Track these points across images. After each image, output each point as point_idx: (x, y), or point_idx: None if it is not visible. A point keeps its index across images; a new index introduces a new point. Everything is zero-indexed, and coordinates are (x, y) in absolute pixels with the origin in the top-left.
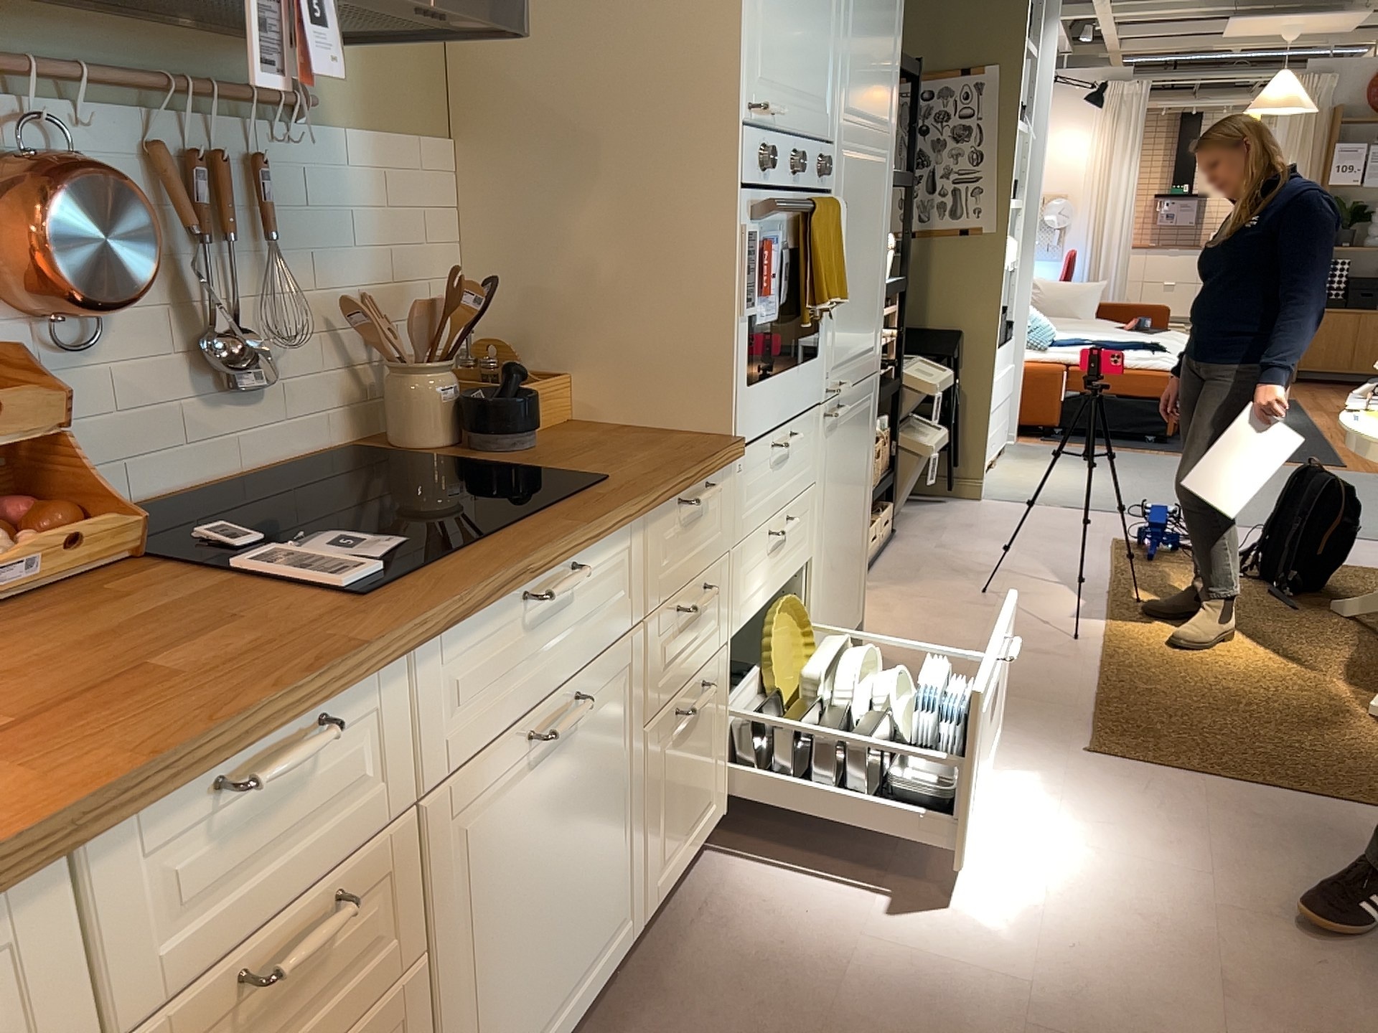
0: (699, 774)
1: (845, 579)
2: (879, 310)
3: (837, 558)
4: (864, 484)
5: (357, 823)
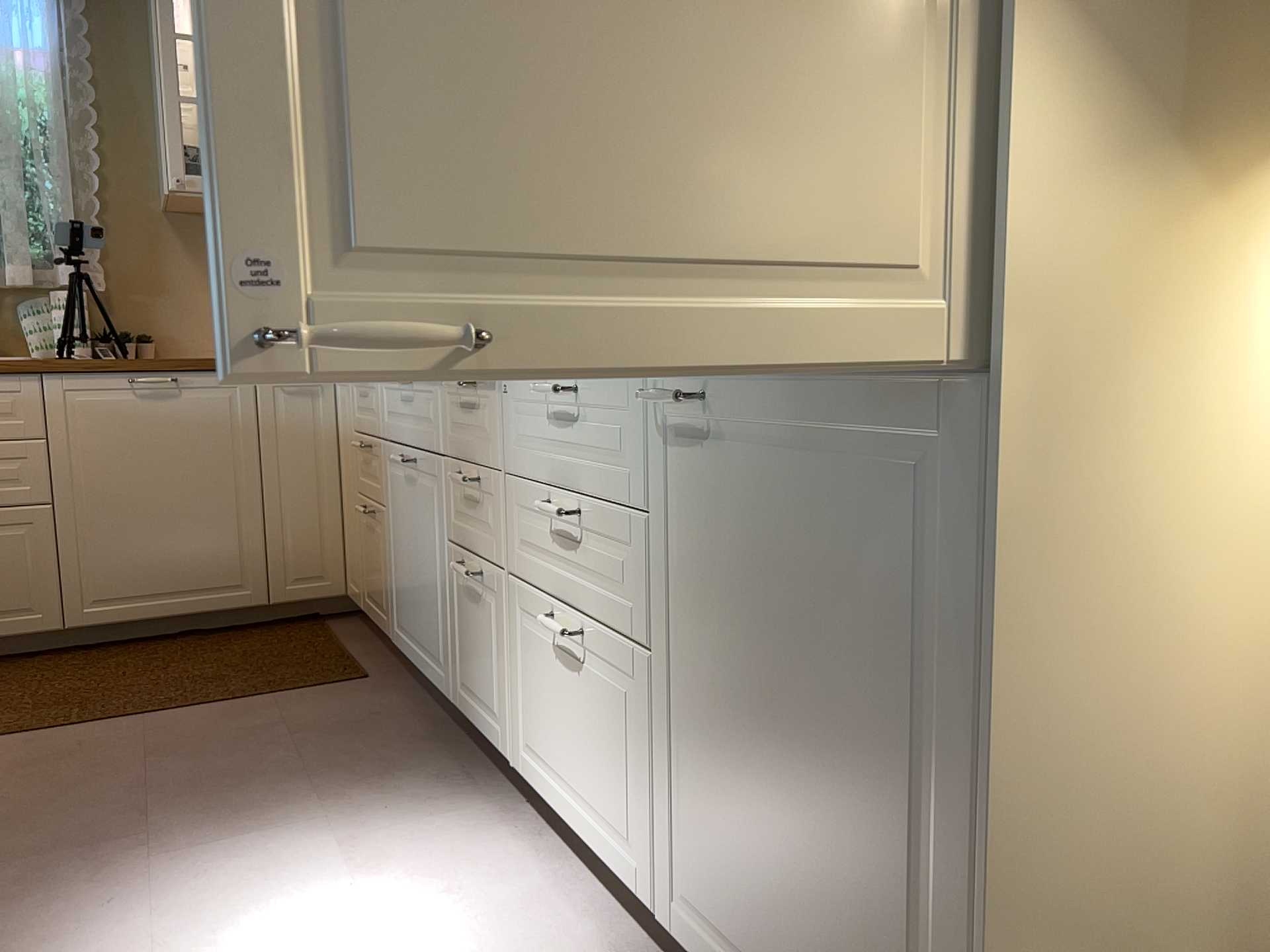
0: (486, 665)
1: (804, 894)
2: (968, 156)
3: (747, 770)
4: (908, 723)
5: (374, 425)
